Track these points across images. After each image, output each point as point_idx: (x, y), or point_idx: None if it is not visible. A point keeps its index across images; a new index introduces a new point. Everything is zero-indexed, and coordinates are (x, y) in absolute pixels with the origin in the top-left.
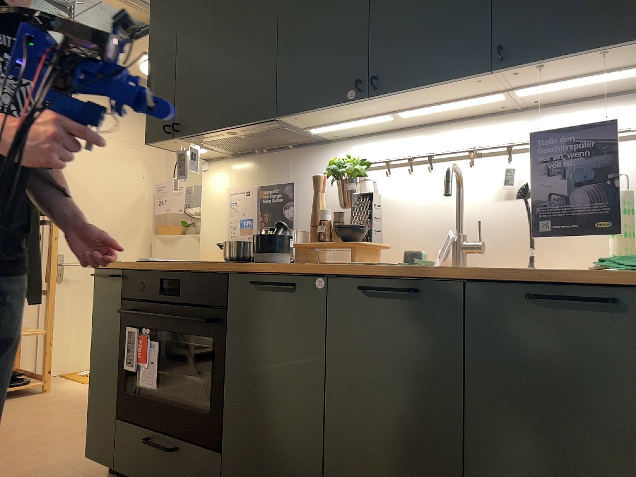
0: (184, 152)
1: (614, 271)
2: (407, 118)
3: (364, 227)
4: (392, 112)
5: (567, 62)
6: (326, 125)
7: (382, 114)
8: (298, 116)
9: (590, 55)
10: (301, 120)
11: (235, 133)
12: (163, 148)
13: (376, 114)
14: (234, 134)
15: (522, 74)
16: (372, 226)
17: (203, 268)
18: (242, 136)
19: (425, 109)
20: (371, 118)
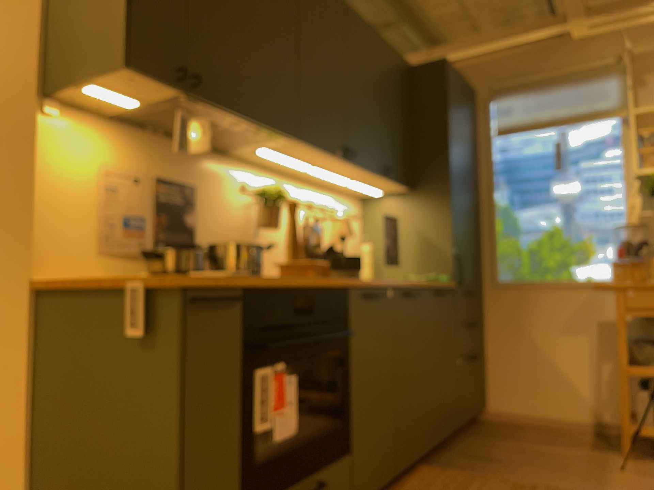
0: (187, 115)
1: (435, 281)
2: (300, 168)
3: (322, 251)
4: (316, 166)
5: (390, 183)
6: (280, 153)
7: (311, 164)
8: (298, 145)
9: (396, 184)
10: (290, 146)
11: (233, 123)
12: (112, 76)
13: (309, 163)
14: (228, 122)
15: (378, 180)
16: (316, 250)
17: (327, 283)
18: (218, 123)
19: (326, 172)
20: (303, 163)
